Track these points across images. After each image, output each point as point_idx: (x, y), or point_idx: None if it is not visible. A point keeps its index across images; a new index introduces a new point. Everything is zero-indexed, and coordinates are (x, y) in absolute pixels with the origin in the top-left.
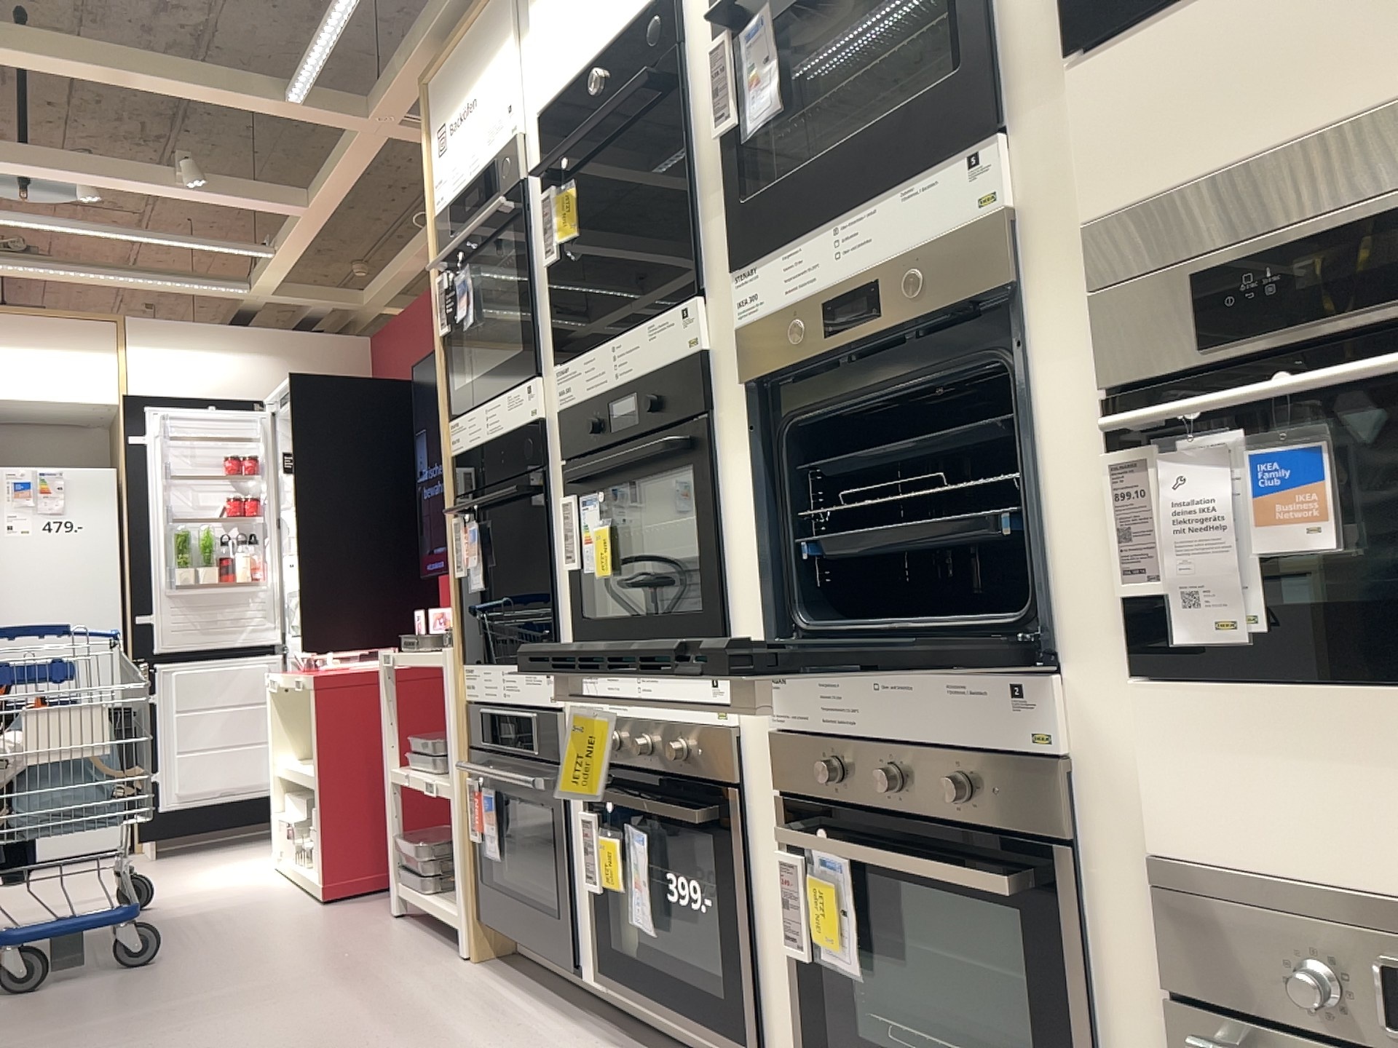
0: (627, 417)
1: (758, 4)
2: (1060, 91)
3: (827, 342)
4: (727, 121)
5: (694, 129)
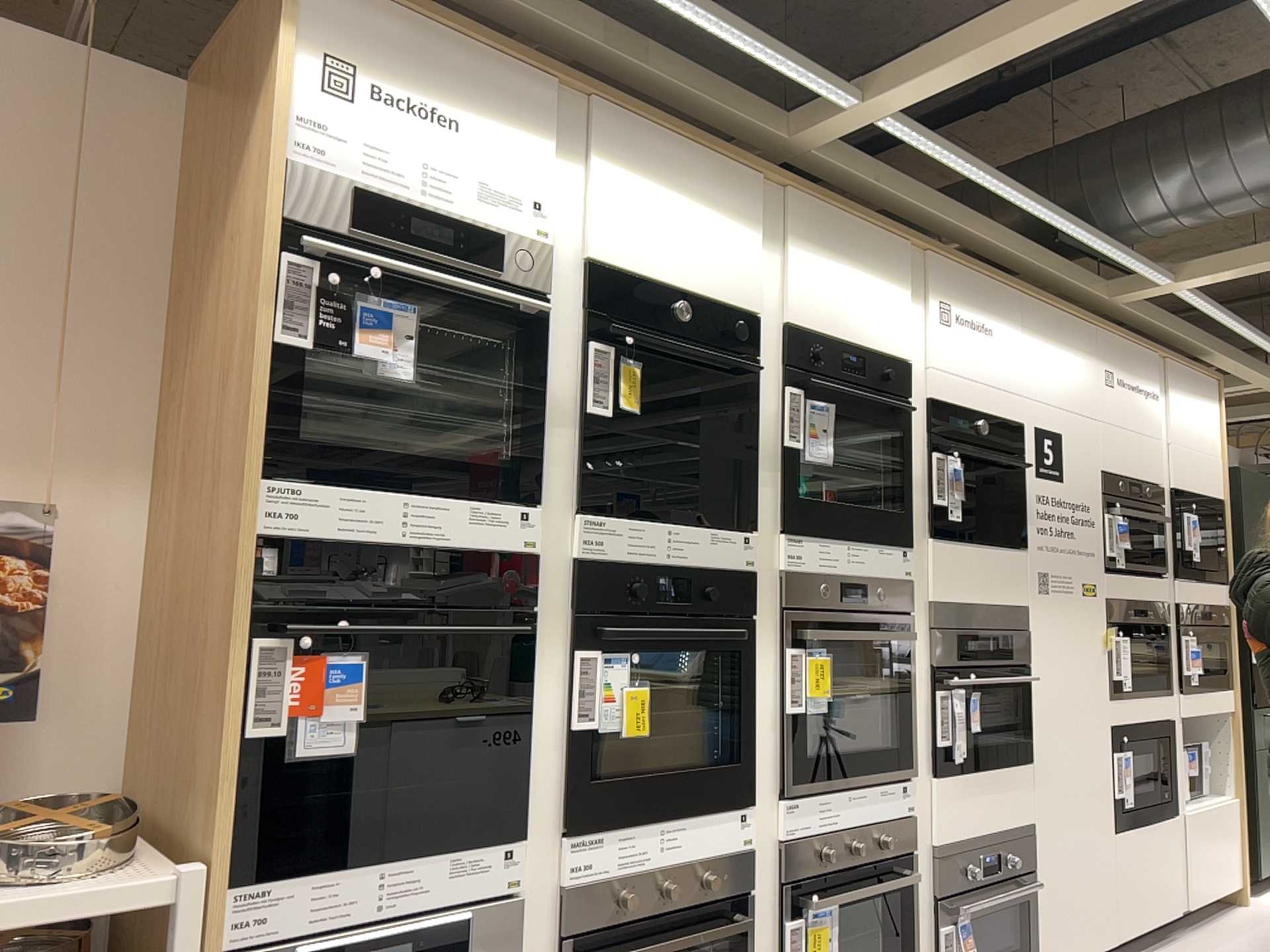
0: (673, 592)
1: (816, 397)
2: (919, 544)
3: (834, 600)
4: (793, 443)
5: (754, 420)
